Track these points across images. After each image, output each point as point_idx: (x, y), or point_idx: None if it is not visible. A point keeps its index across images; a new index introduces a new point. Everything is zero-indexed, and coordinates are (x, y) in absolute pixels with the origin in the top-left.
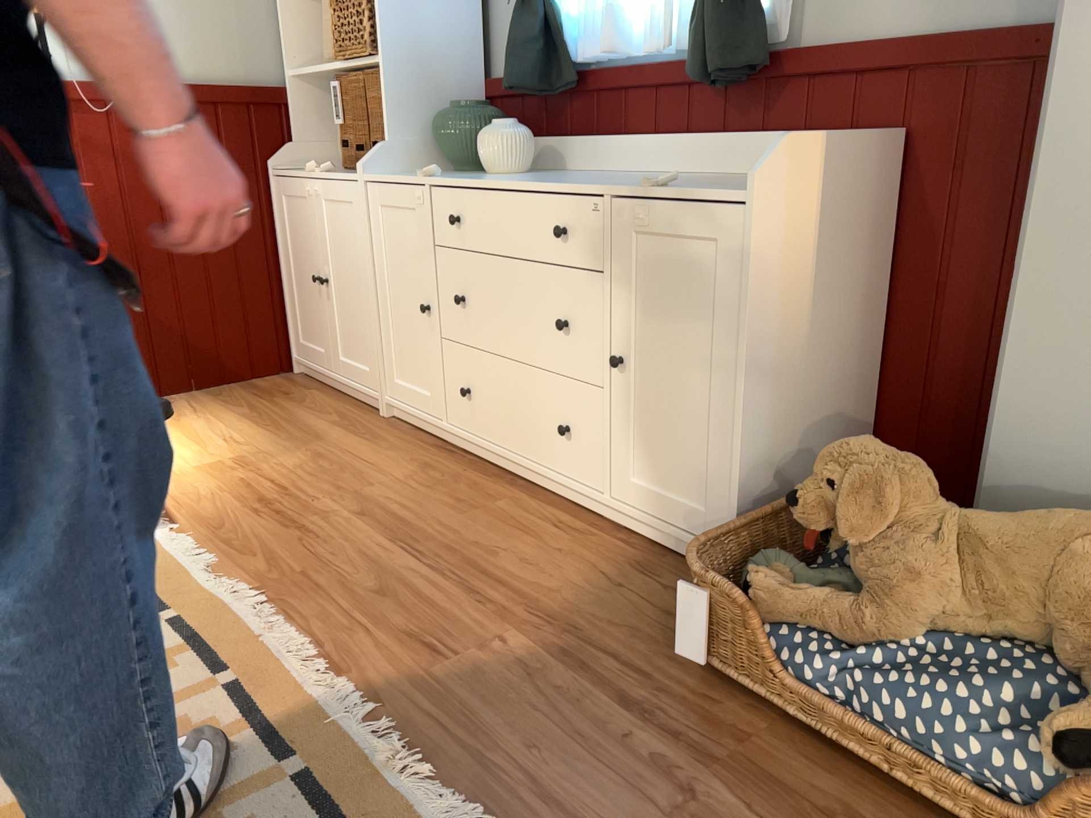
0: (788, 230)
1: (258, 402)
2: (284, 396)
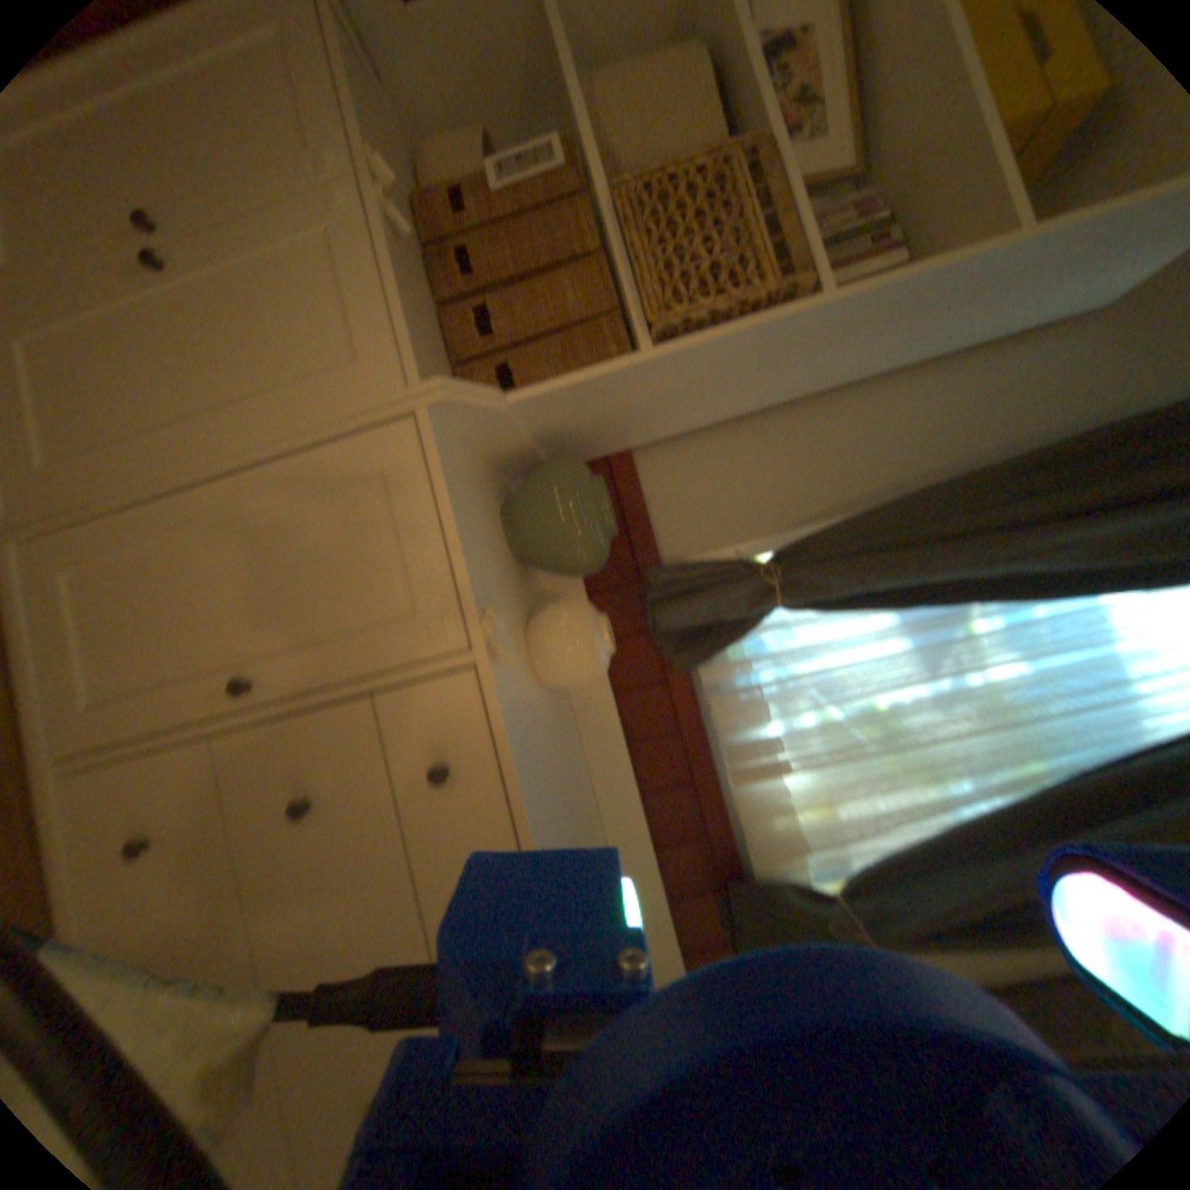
0: None
1: None
2: None
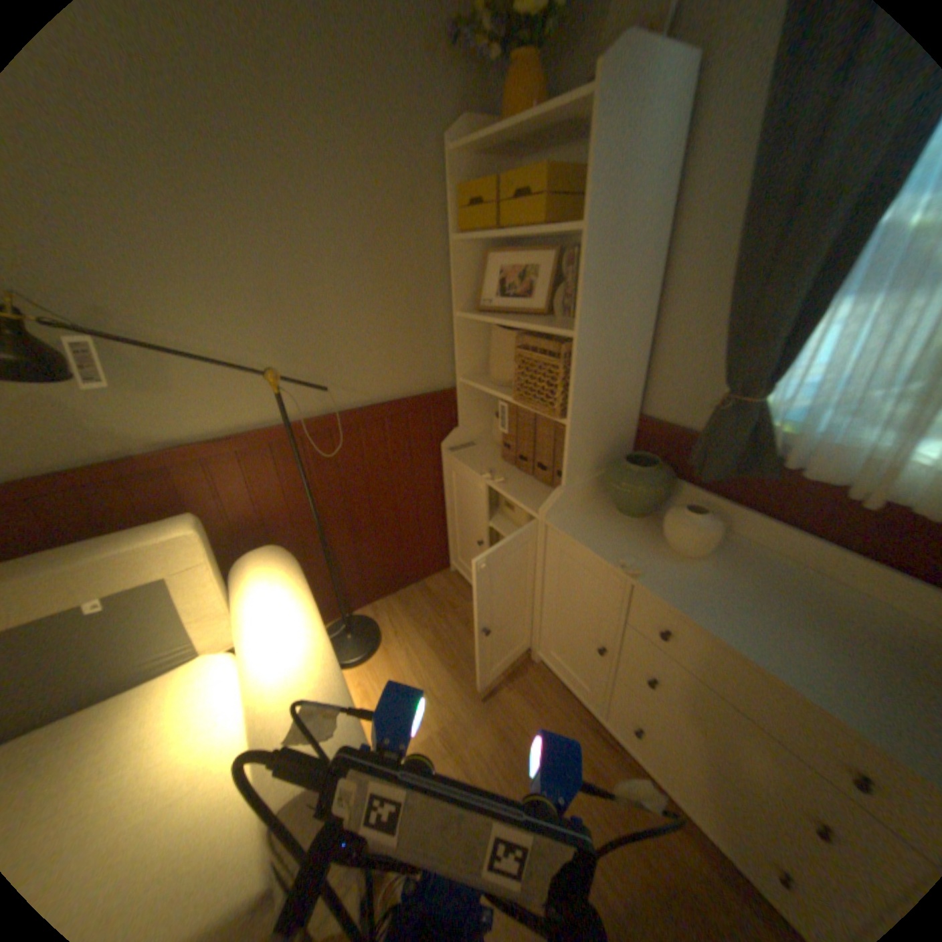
0: None
1: (436, 619)
2: (454, 609)
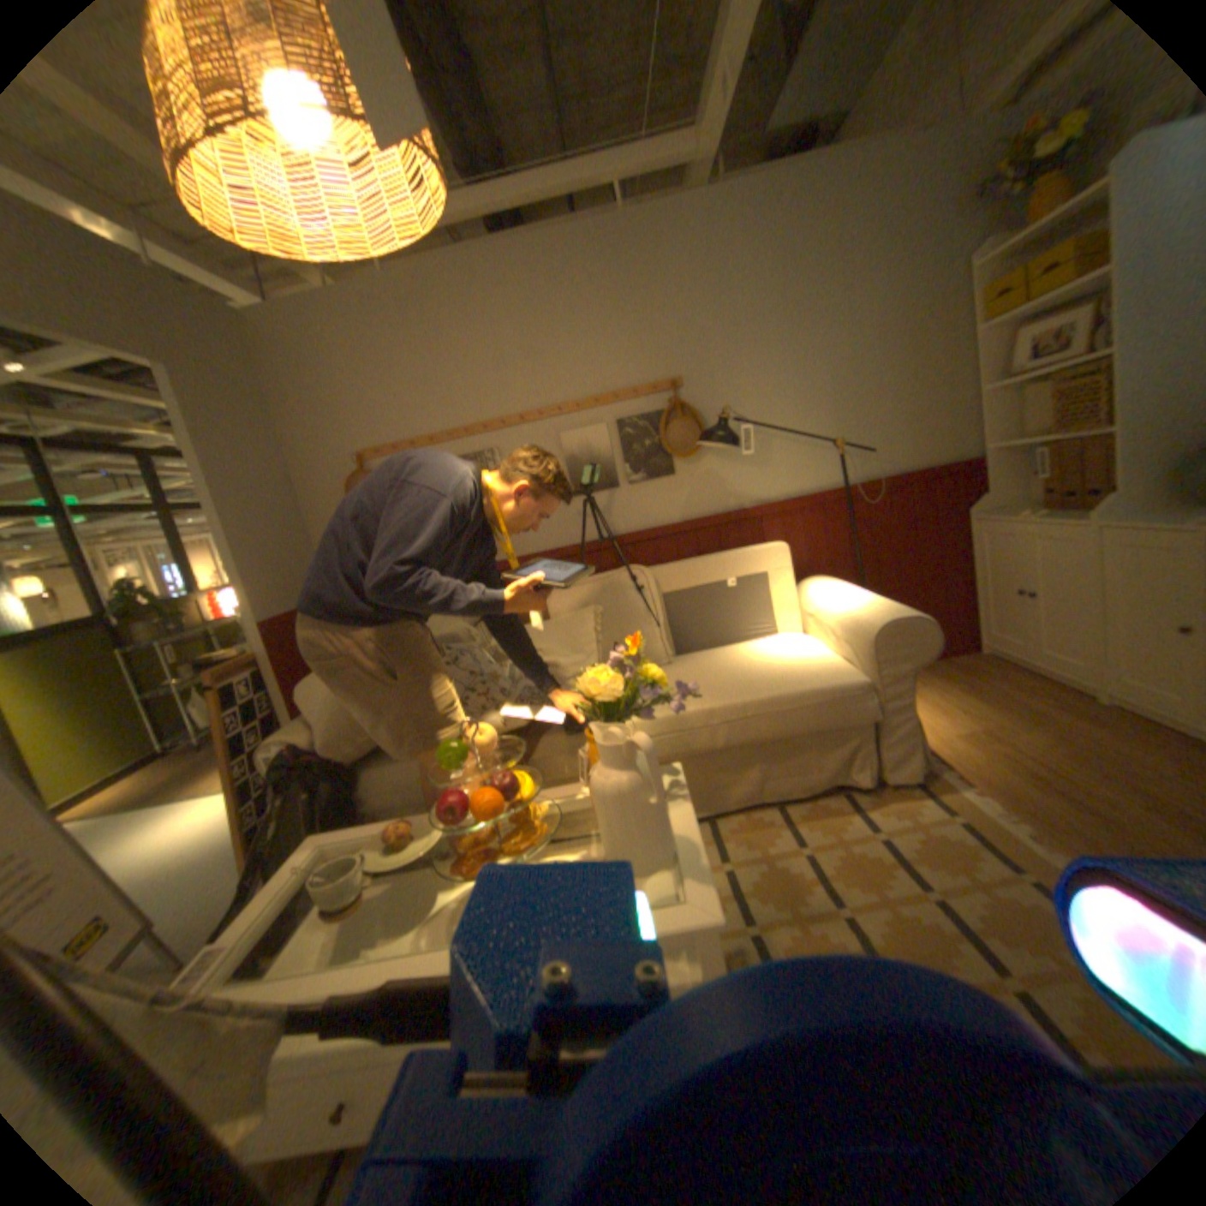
0: None
1: (968, 679)
2: (988, 674)
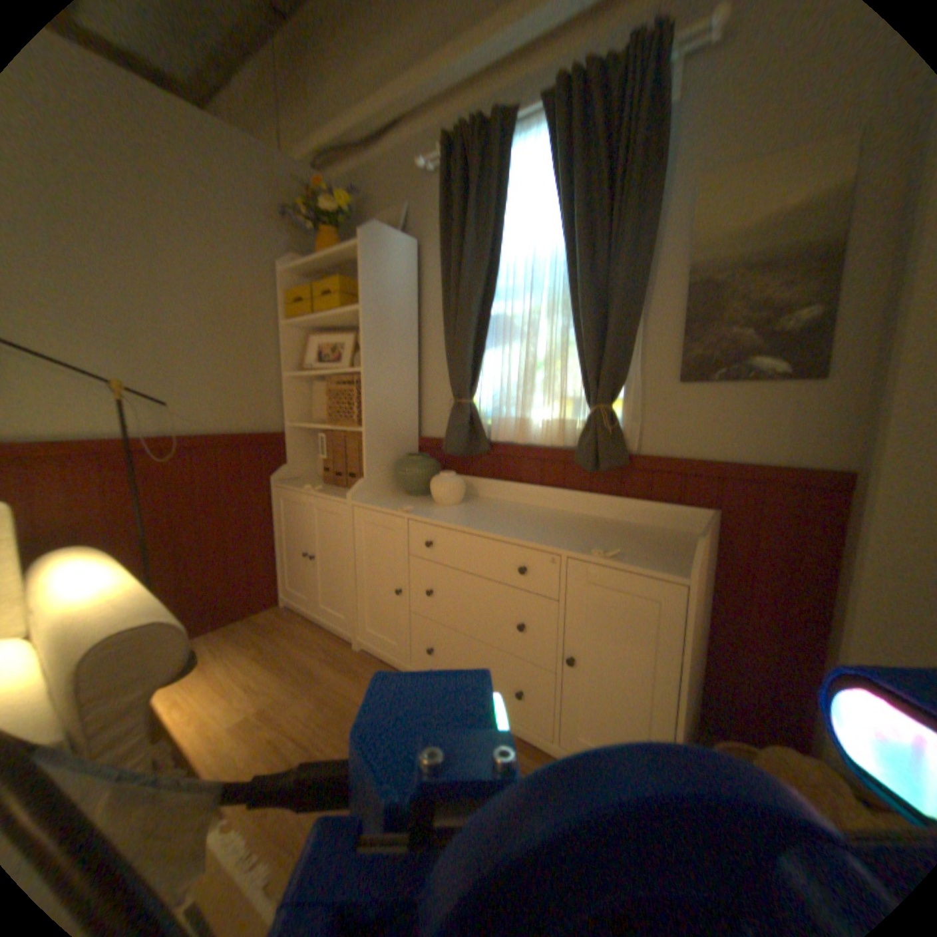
0: (703, 593)
1: (260, 641)
2: (279, 632)
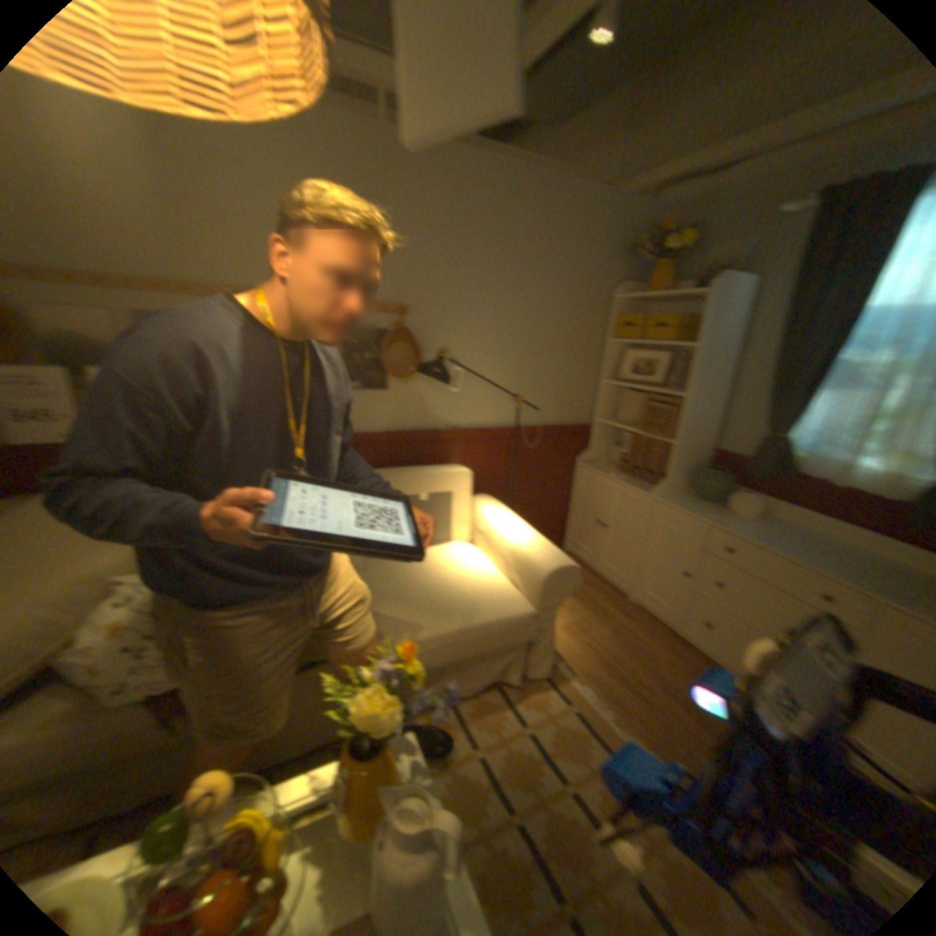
0: None
1: None
2: None
